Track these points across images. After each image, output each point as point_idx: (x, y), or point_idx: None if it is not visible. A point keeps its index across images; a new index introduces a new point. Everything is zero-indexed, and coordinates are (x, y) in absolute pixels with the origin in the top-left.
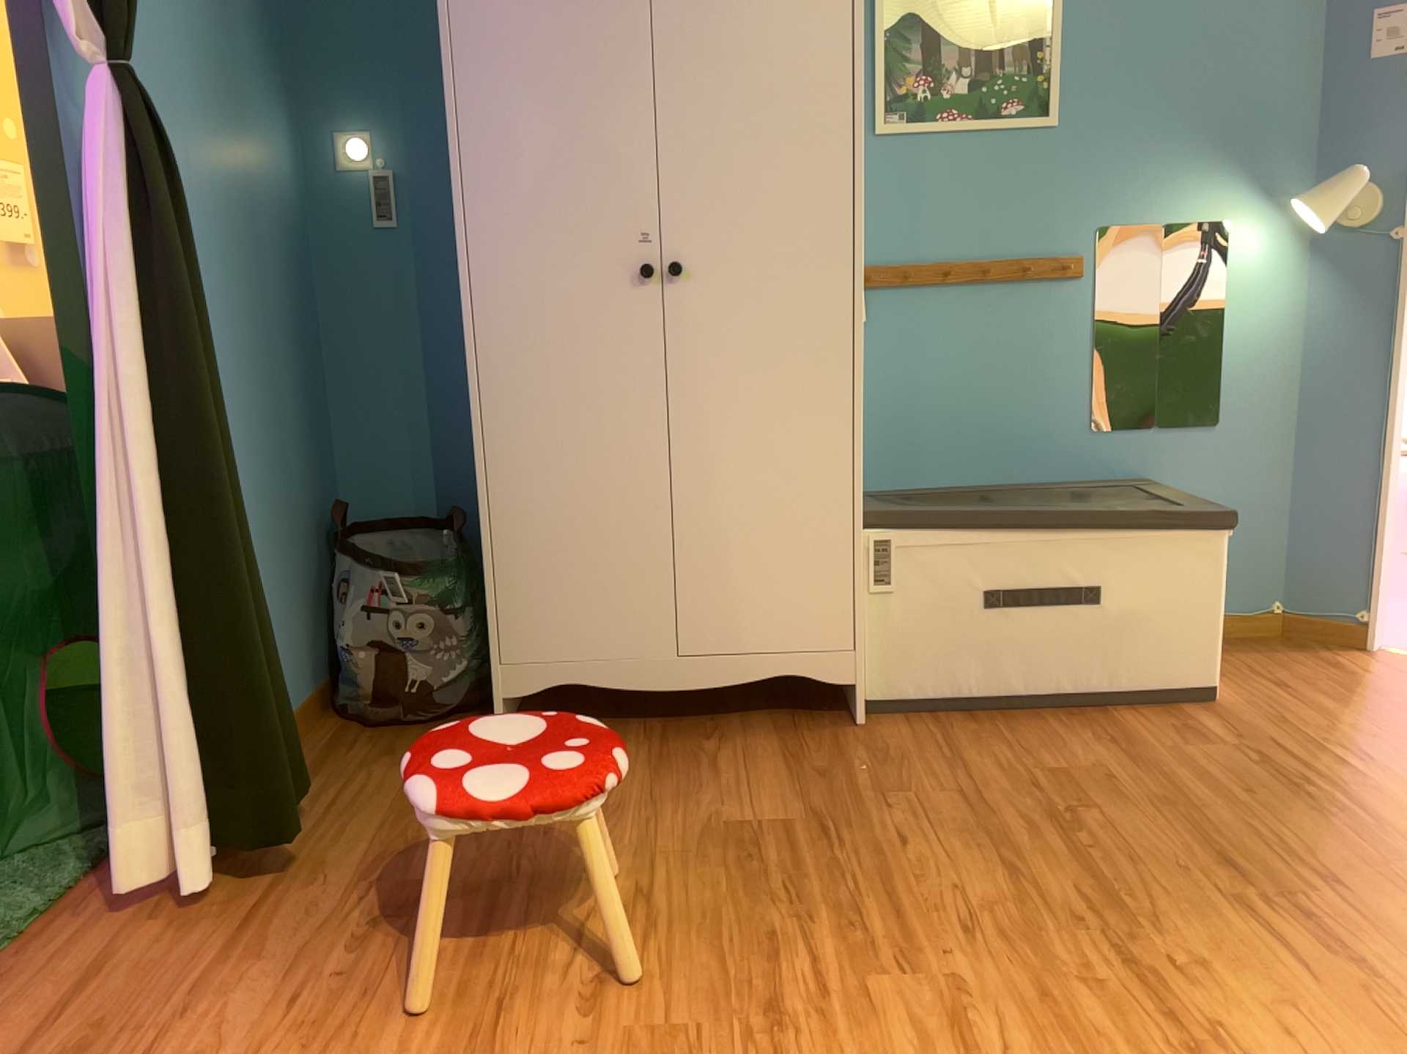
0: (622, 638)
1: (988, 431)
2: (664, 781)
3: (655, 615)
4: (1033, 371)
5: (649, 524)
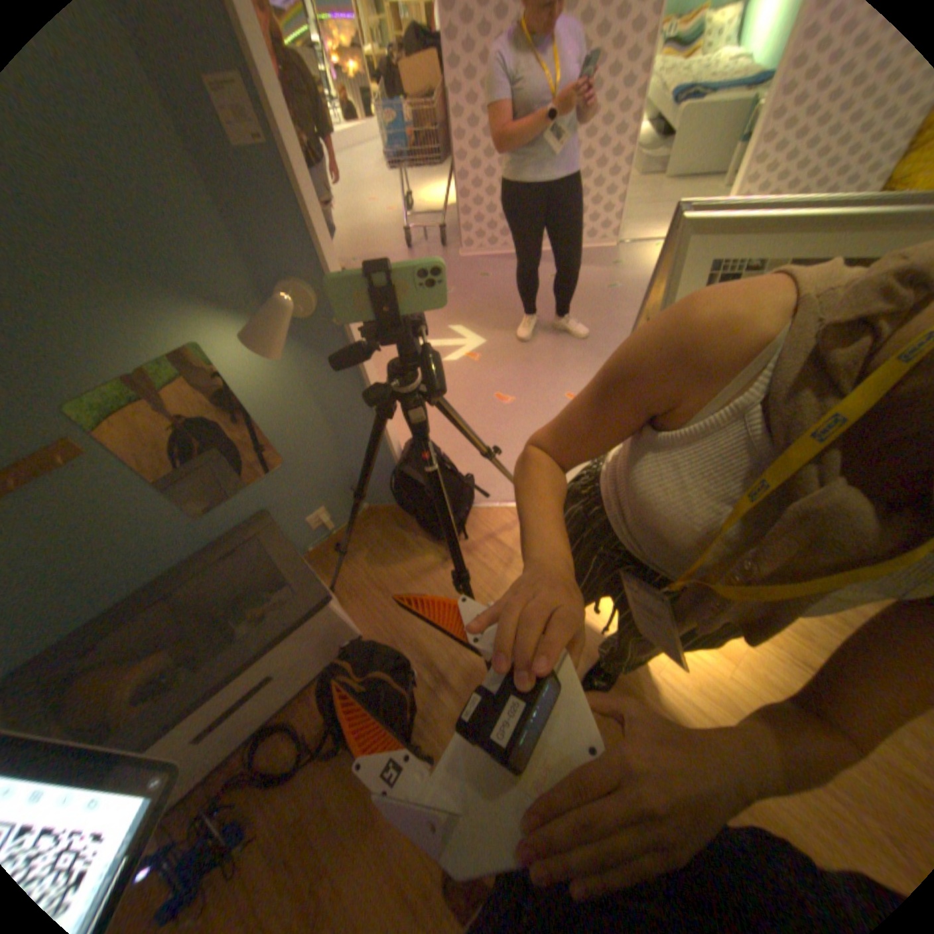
0: None
1: (110, 573)
2: None
3: None
4: (109, 524)
5: None
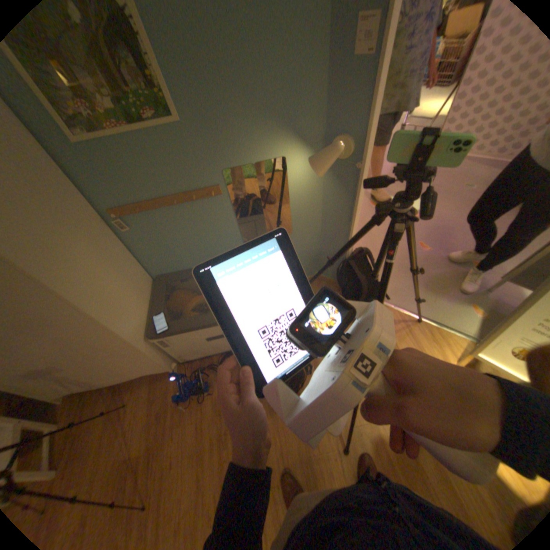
0: (80, 384)
1: (205, 252)
2: (109, 431)
3: (86, 379)
4: (214, 230)
5: (58, 369)
